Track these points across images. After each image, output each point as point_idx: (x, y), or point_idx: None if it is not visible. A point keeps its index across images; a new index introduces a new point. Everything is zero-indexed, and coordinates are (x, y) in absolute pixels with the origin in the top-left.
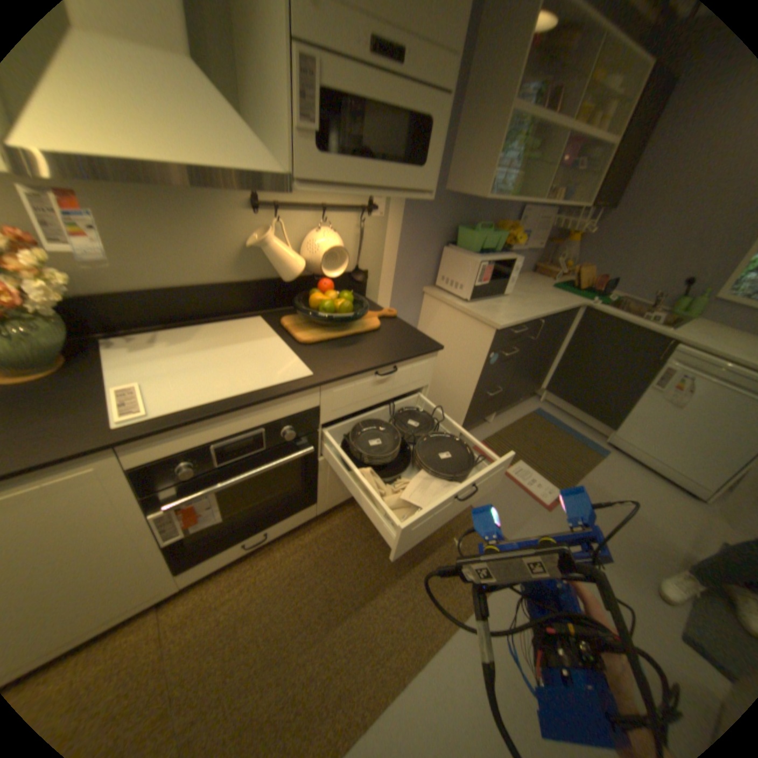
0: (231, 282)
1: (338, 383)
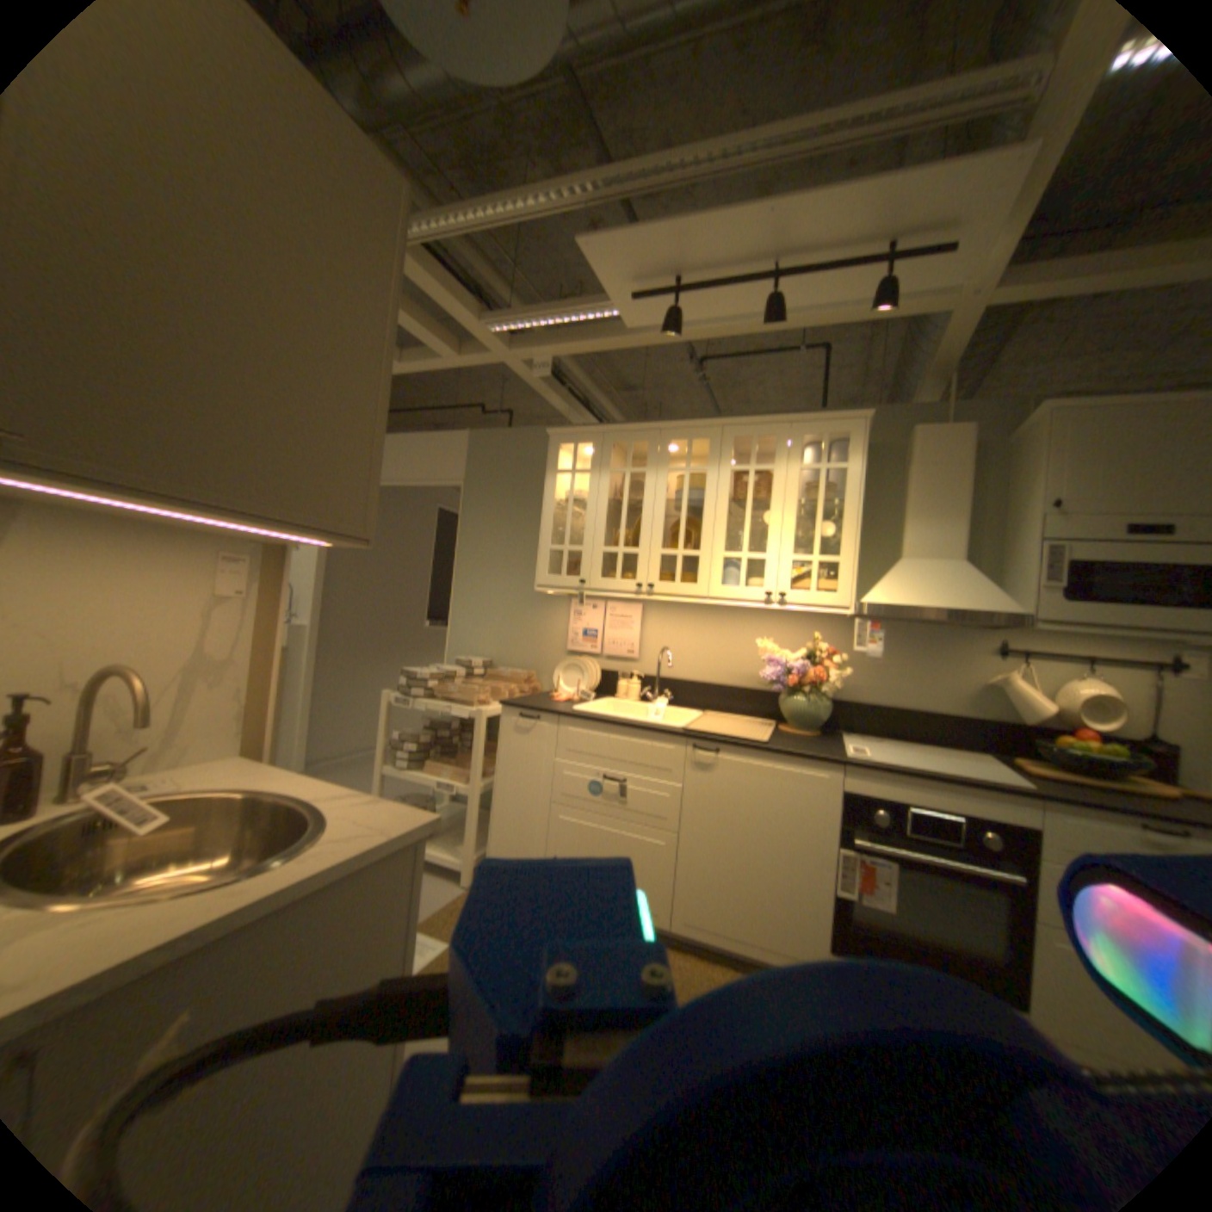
0: (963, 717)
1: (1071, 812)
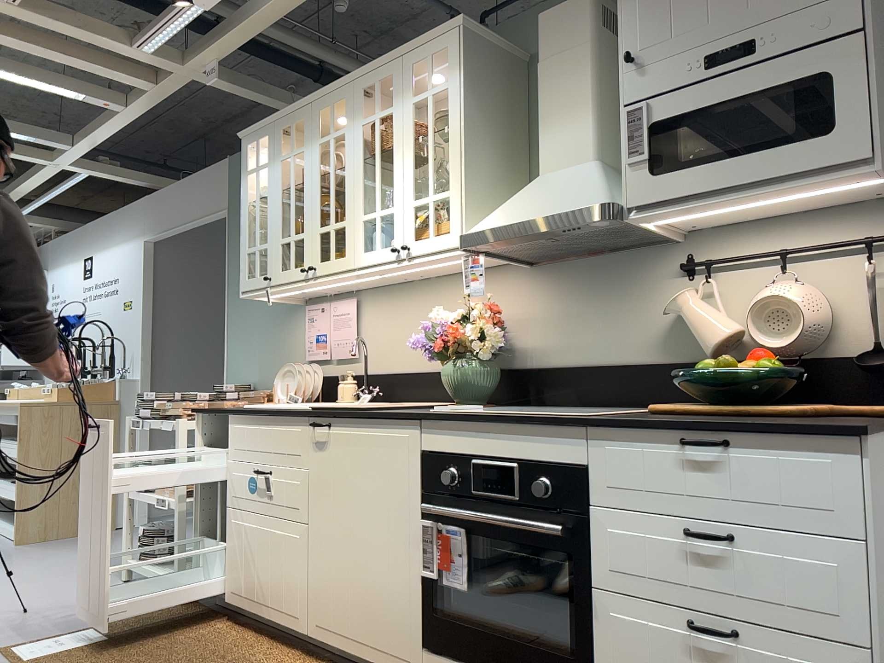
0: (653, 364)
1: (613, 435)
